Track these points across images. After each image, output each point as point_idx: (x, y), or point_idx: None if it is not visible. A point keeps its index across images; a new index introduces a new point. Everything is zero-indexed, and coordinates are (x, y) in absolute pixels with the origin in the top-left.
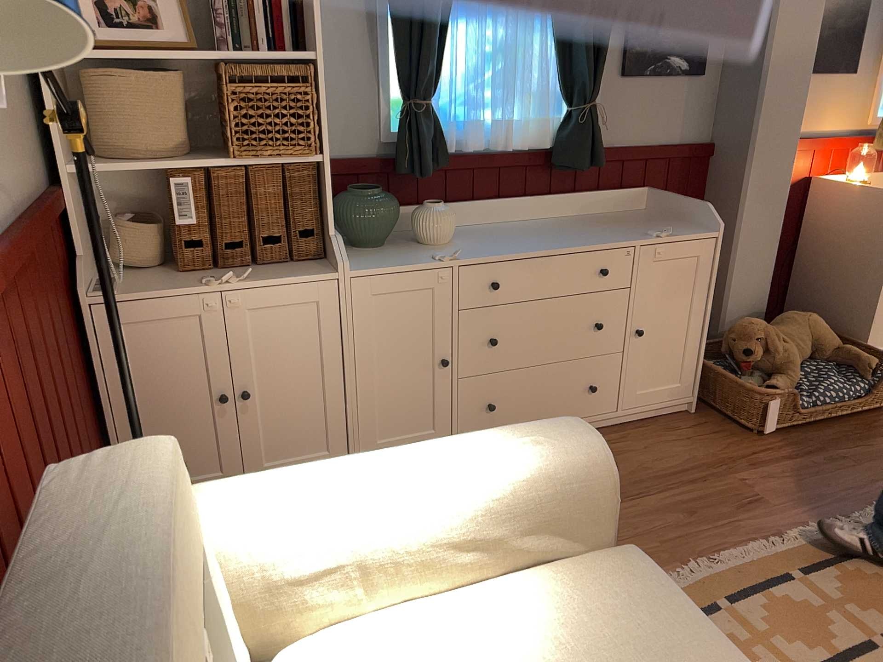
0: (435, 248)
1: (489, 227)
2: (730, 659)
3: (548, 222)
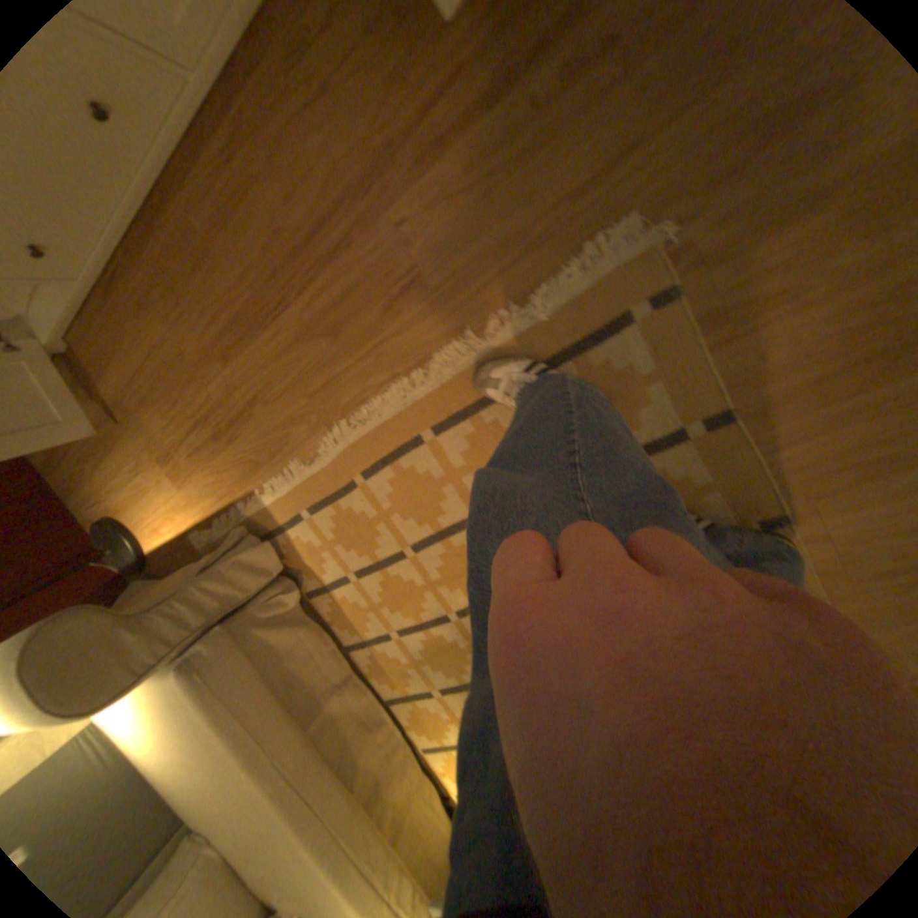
0: None
1: None
2: (232, 761)
3: None
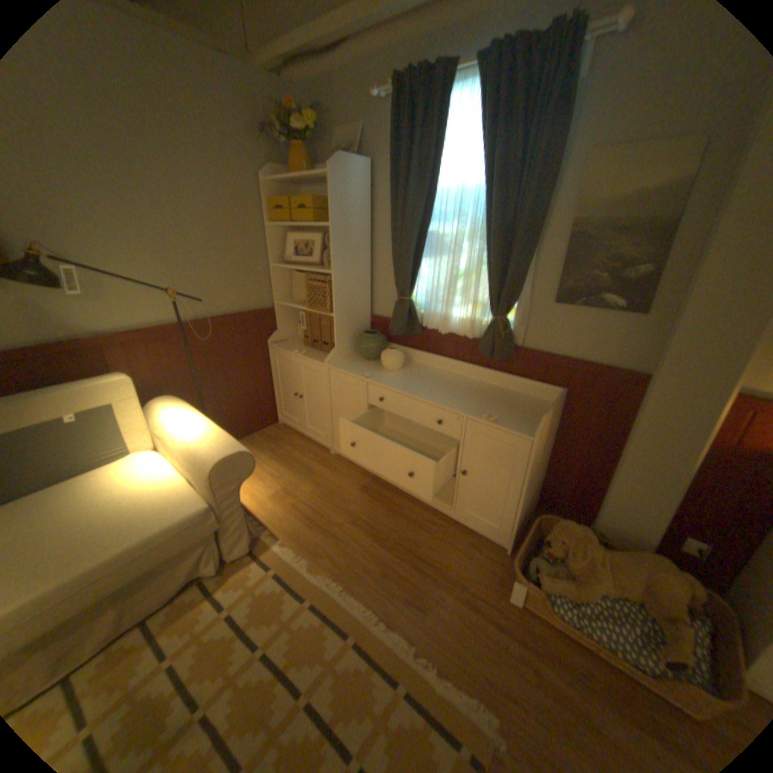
0: (379, 371)
1: (434, 373)
2: (133, 543)
3: (470, 383)
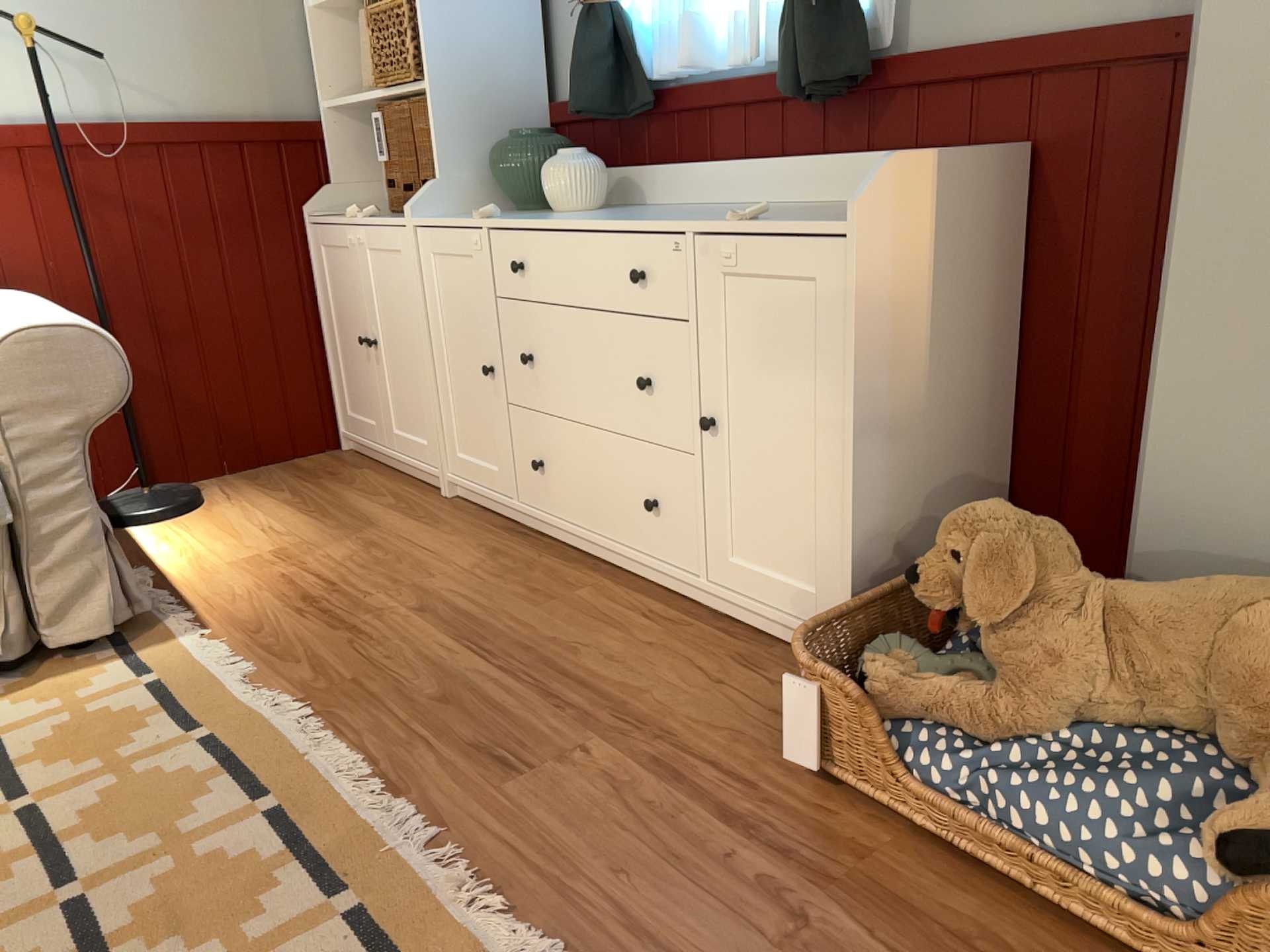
0: (534, 215)
1: (684, 207)
2: None
3: (770, 206)
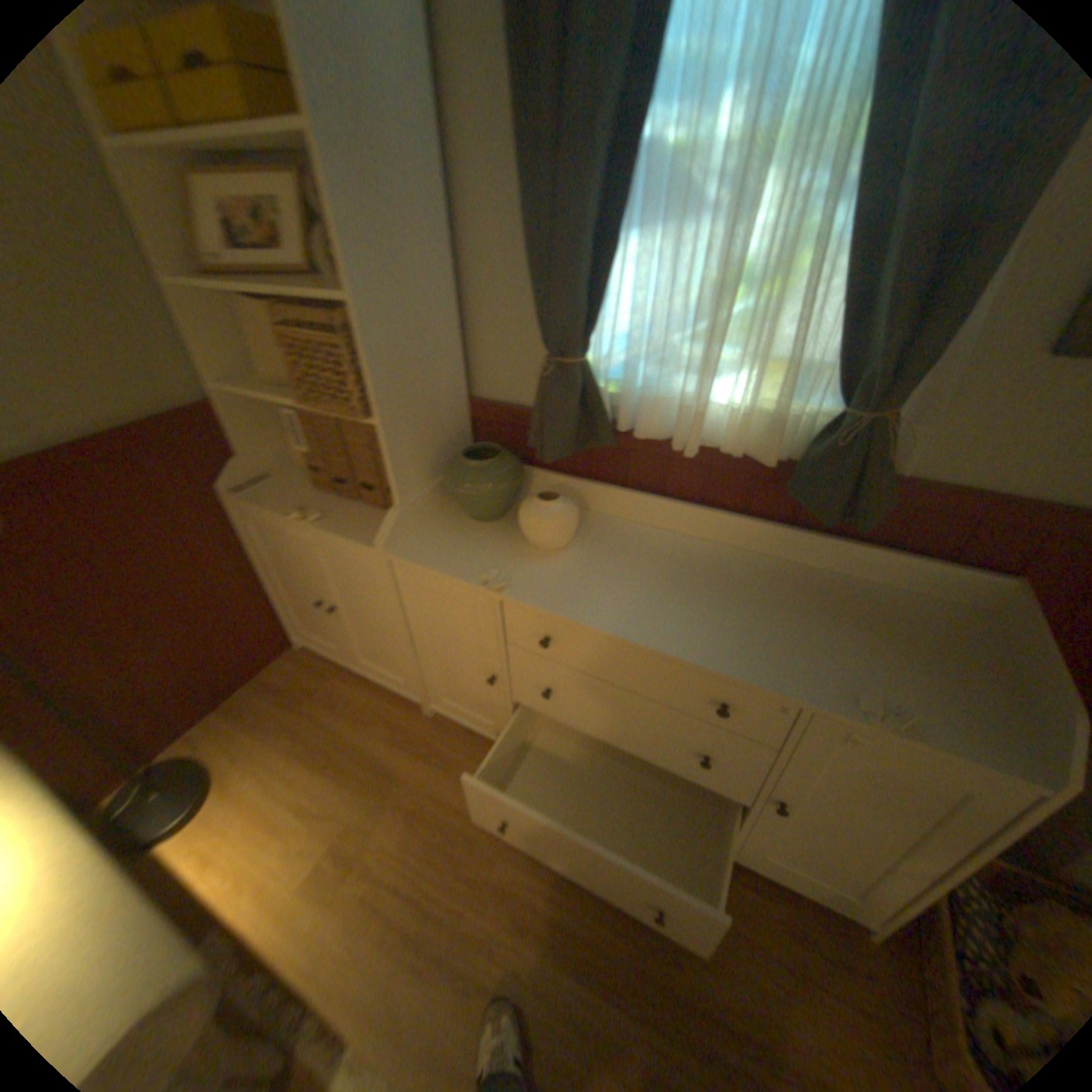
0: (522, 555)
1: (655, 541)
2: None
3: (753, 565)
